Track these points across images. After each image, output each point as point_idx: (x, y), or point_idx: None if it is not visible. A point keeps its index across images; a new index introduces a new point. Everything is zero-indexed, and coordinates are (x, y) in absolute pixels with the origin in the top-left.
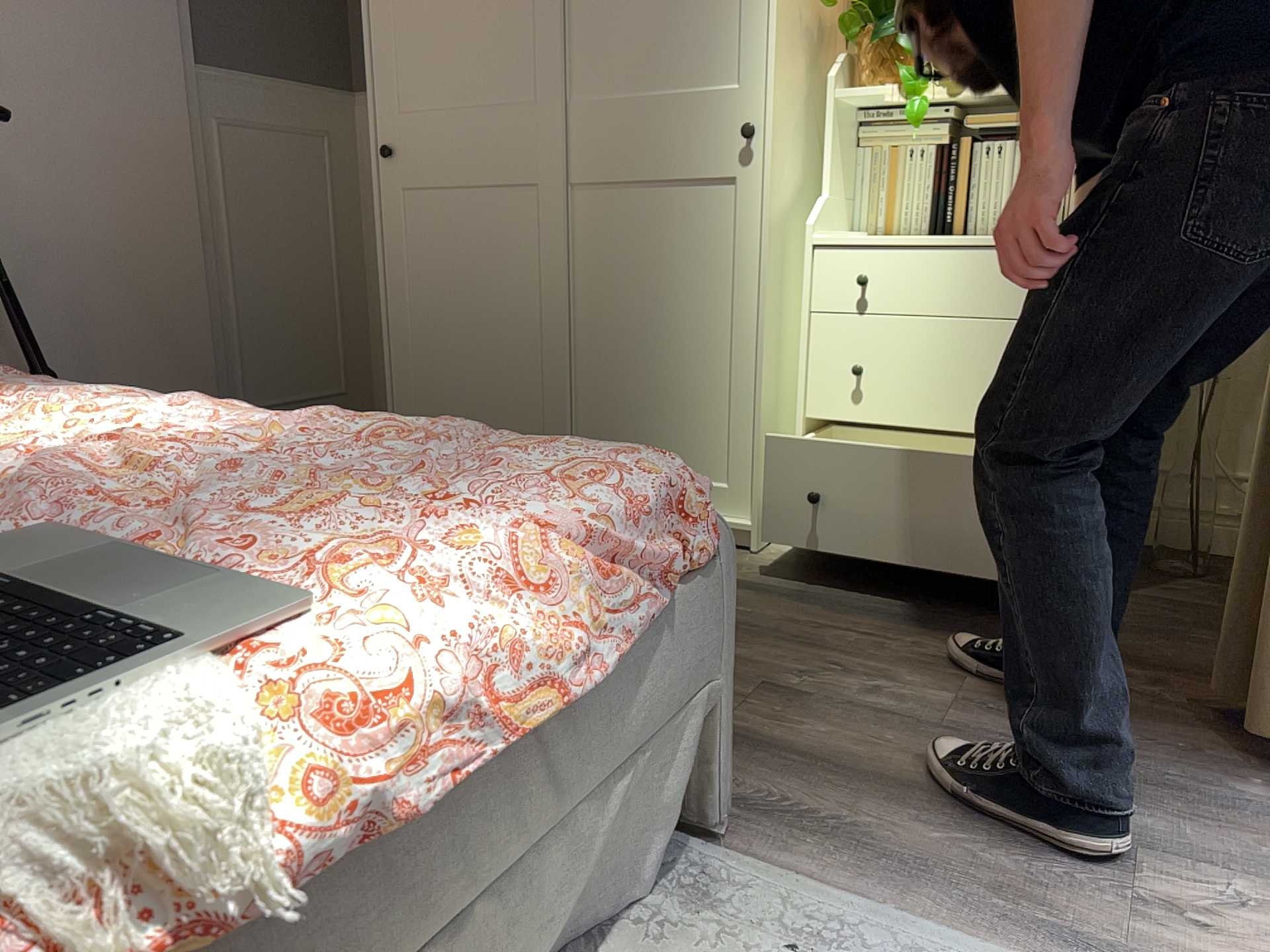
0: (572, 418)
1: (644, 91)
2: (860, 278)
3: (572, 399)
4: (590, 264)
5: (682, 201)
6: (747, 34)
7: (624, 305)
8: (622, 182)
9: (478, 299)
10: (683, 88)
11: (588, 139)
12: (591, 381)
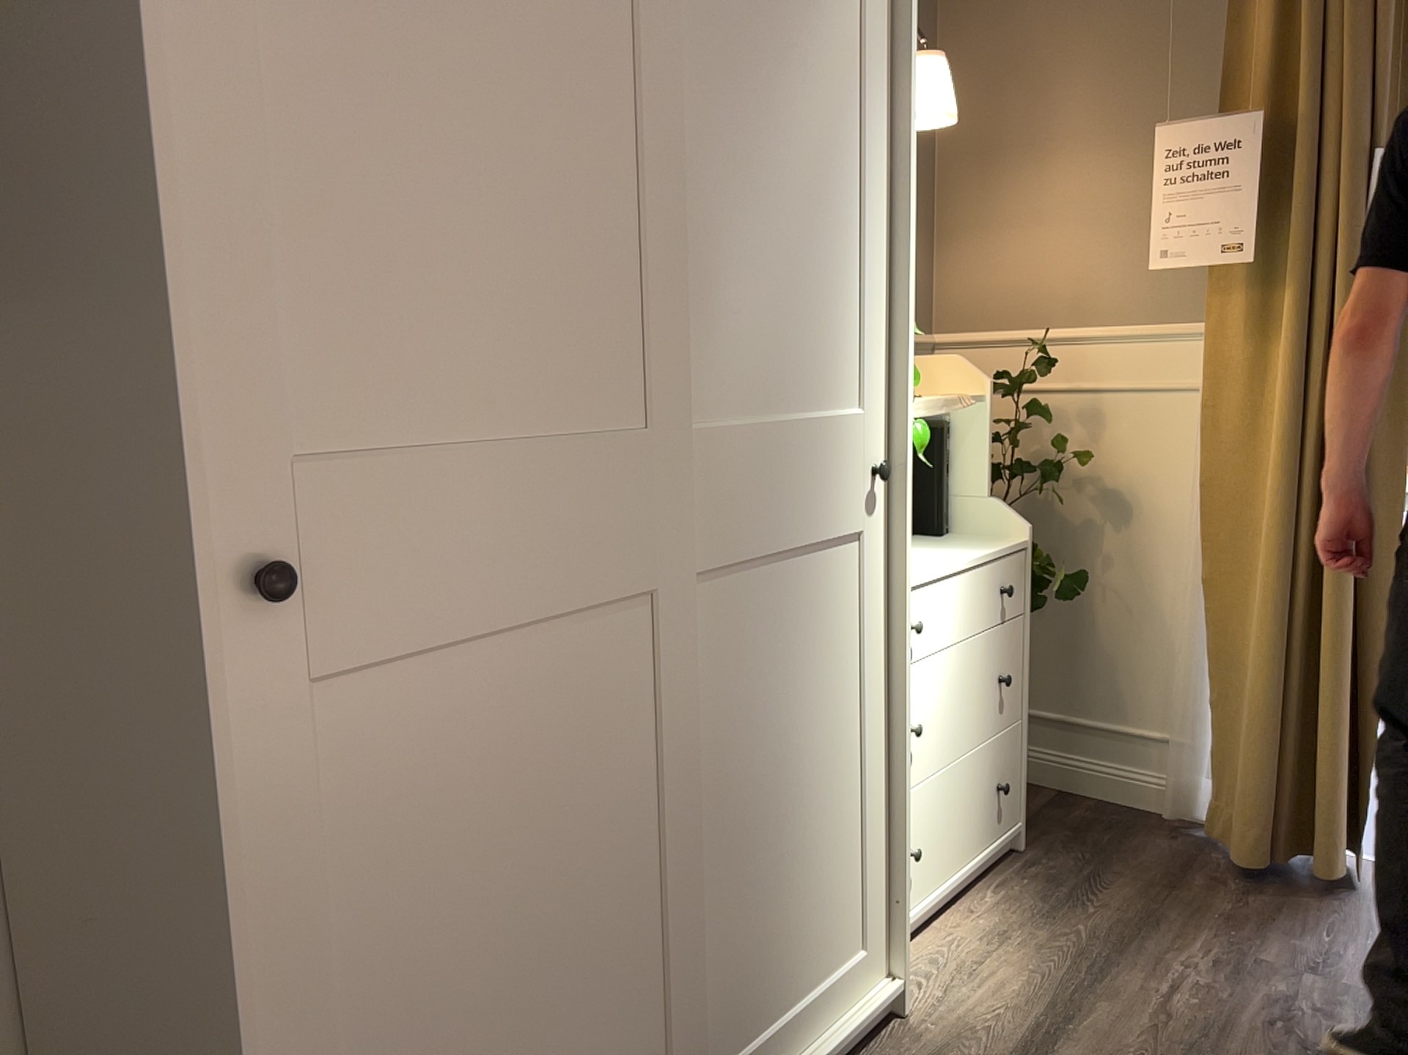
0: (701, 992)
1: (775, 416)
2: (916, 624)
3: (700, 958)
4: (712, 706)
5: (813, 573)
6: (868, 349)
7: (755, 754)
8: (753, 559)
9: (544, 869)
10: (814, 413)
11: (713, 493)
12: (716, 908)
